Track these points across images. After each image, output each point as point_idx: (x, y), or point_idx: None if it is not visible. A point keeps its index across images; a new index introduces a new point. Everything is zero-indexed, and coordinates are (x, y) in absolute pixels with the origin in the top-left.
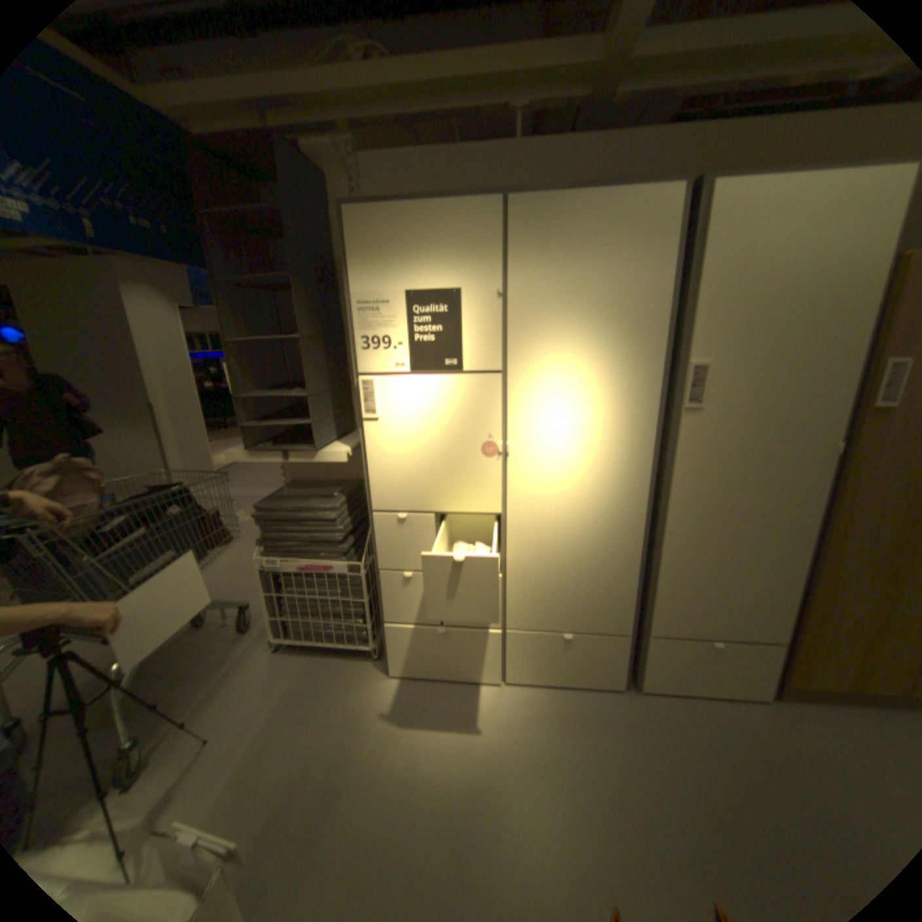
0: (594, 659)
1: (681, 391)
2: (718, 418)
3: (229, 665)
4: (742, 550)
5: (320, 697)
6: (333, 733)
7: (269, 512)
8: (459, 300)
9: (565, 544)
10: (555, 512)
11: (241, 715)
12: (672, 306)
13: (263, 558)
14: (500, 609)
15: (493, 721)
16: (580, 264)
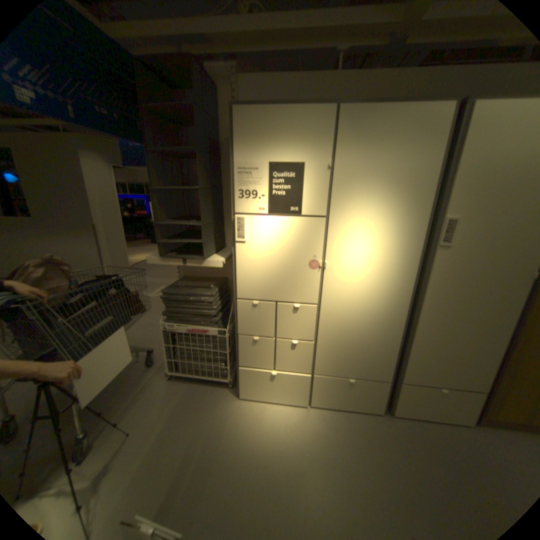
0: (366, 395)
1: (438, 234)
2: (460, 253)
3: (141, 386)
4: (466, 334)
5: (197, 409)
6: (206, 433)
7: (171, 295)
8: (303, 169)
9: (355, 325)
10: (351, 305)
11: (149, 418)
12: (438, 181)
13: (166, 323)
14: (311, 362)
15: (304, 430)
16: (383, 150)
